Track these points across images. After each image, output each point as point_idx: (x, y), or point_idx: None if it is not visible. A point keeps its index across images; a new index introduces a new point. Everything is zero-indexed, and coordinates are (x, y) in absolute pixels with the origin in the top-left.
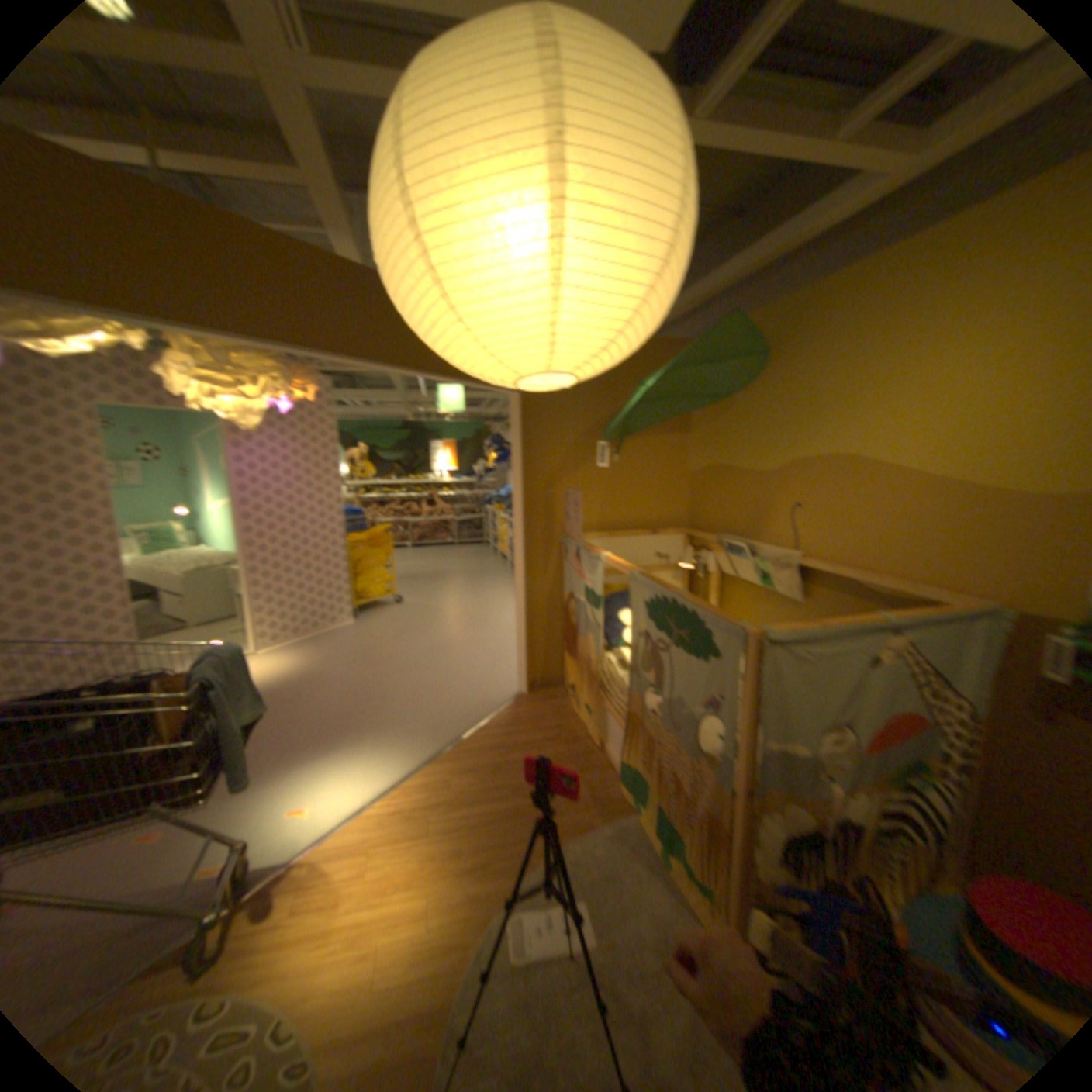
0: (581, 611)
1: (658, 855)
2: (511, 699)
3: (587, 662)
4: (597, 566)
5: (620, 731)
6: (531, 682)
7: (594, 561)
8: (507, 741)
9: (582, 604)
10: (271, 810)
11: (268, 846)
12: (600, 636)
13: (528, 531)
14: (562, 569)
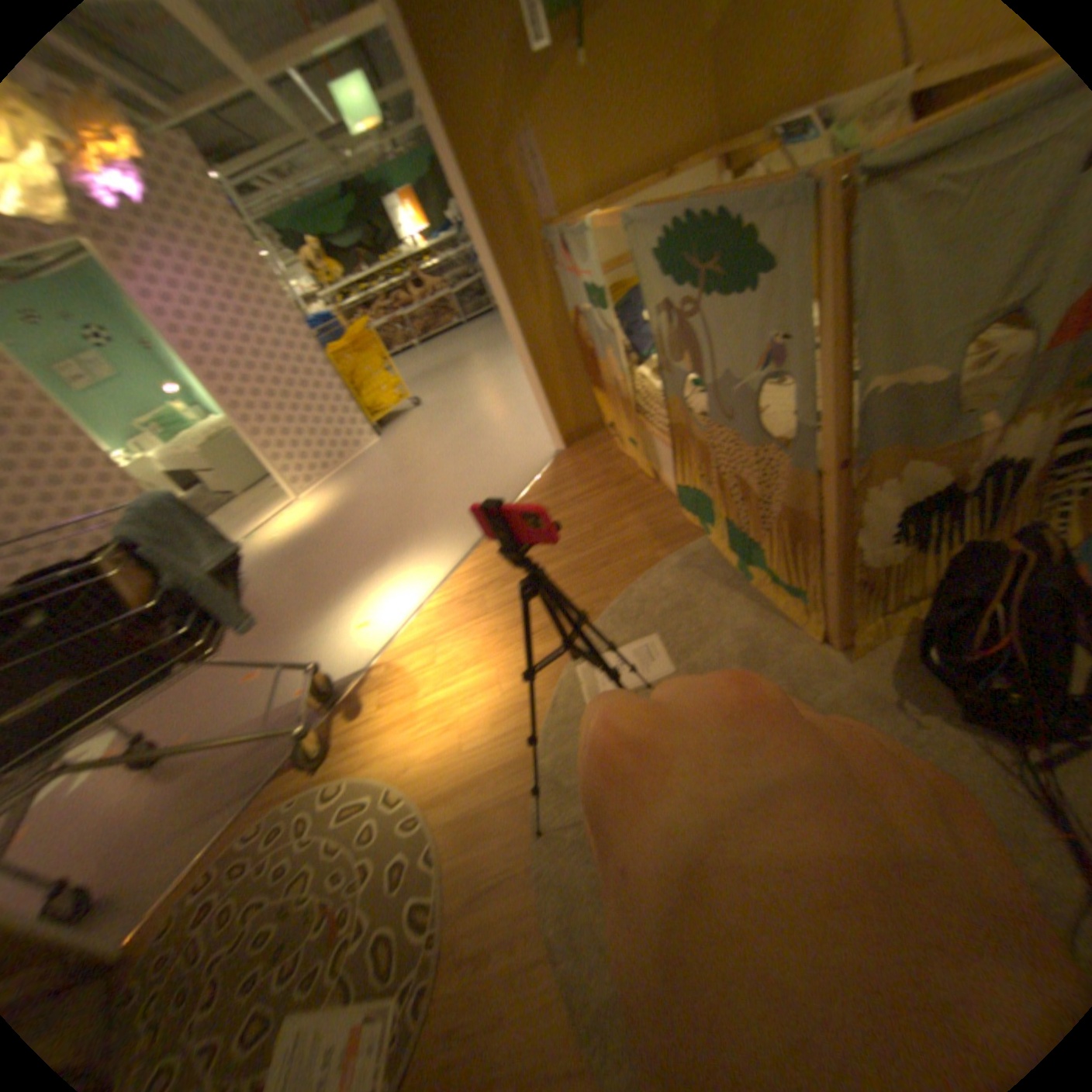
0: (594, 318)
1: (739, 563)
2: (554, 456)
3: (619, 381)
4: (588, 234)
5: (672, 446)
6: (570, 431)
7: (582, 229)
8: (555, 498)
9: (592, 307)
10: (348, 624)
11: (352, 653)
12: (622, 338)
13: (497, 235)
14: (559, 274)
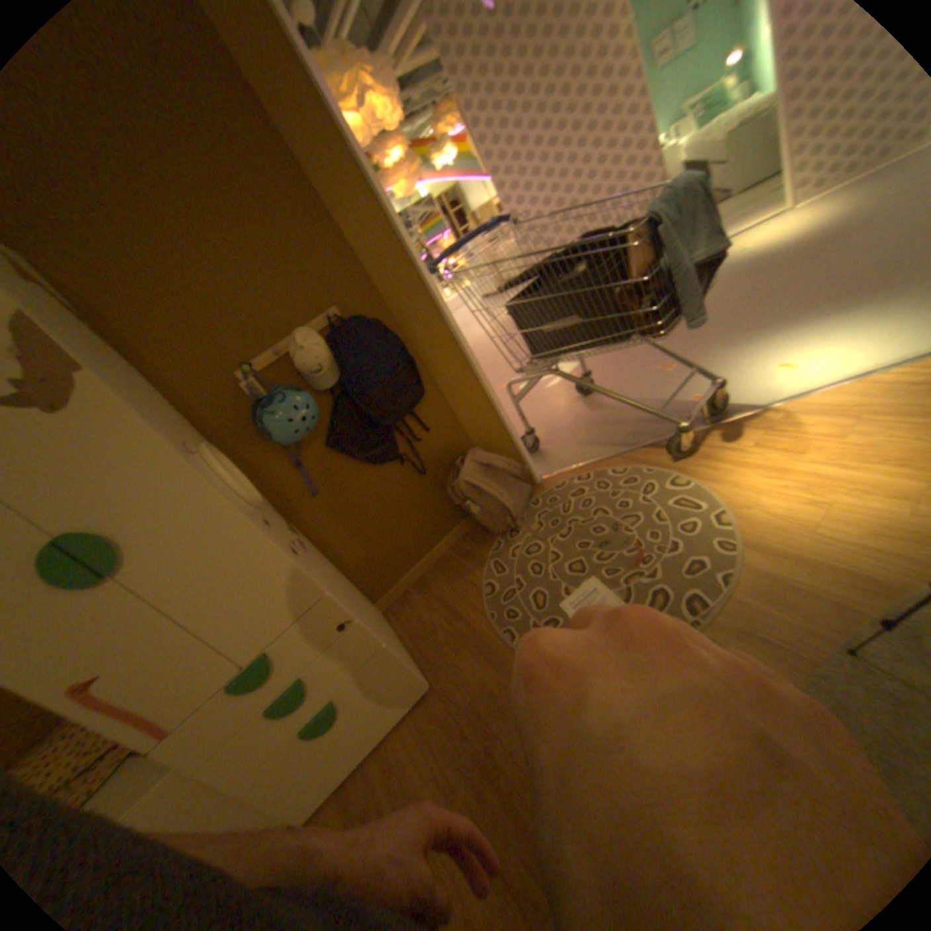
0: None
1: None
2: None
3: None
4: None
5: None
6: None
7: None
8: None
9: None
10: (767, 358)
11: (755, 387)
12: None
13: None
14: None
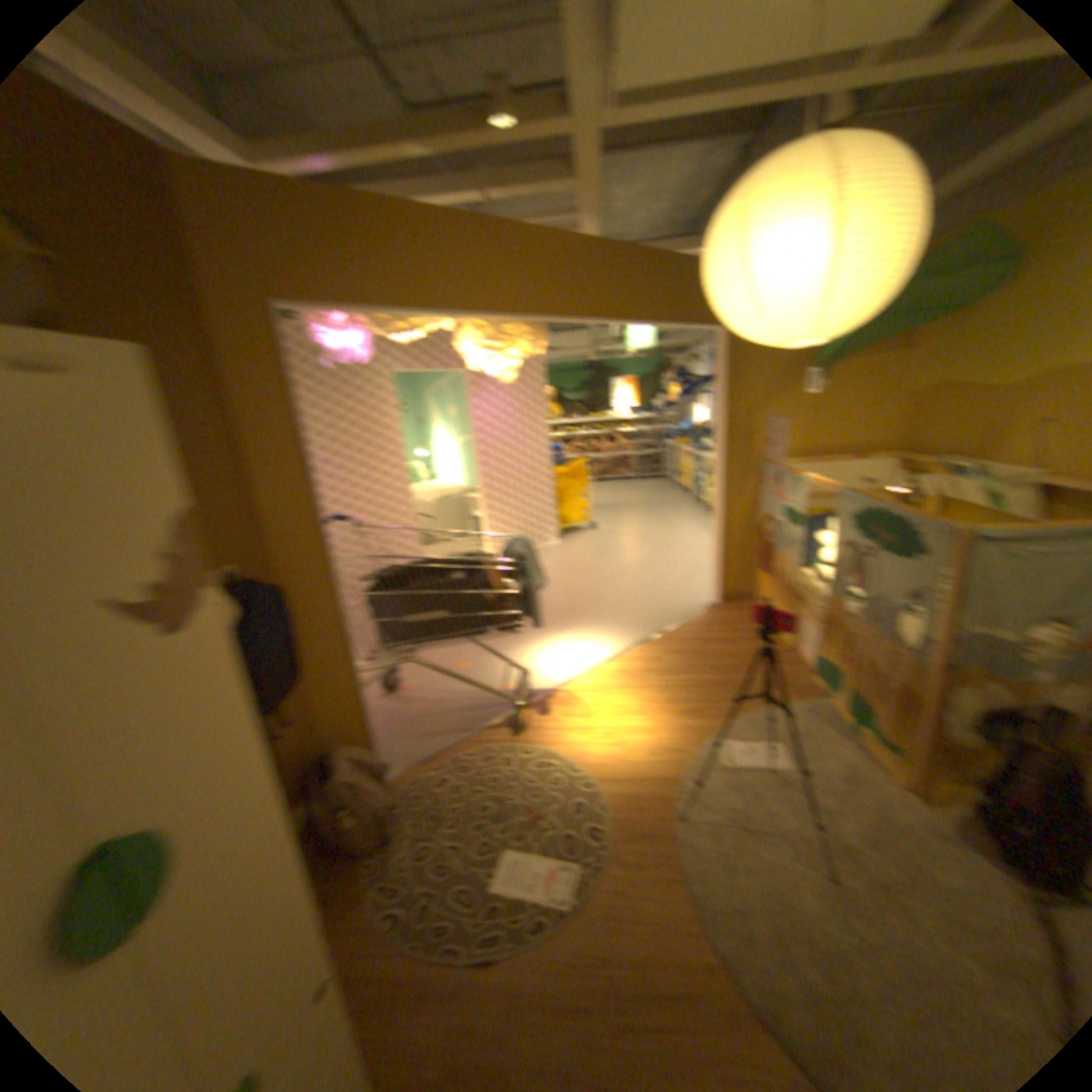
0: (782, 531)
1: (852, 729)
2: (707, 609)
3: (786, 577)
4: (803, 488)
5: (818, 634)
6: (726, 596)
7: (800, 483)
8: (708, 638)
9: (784, 525)
10: (536, 661)
11: (540, 680)
12: (802, 552)
13: (730, 460)
14: (762, 495)
